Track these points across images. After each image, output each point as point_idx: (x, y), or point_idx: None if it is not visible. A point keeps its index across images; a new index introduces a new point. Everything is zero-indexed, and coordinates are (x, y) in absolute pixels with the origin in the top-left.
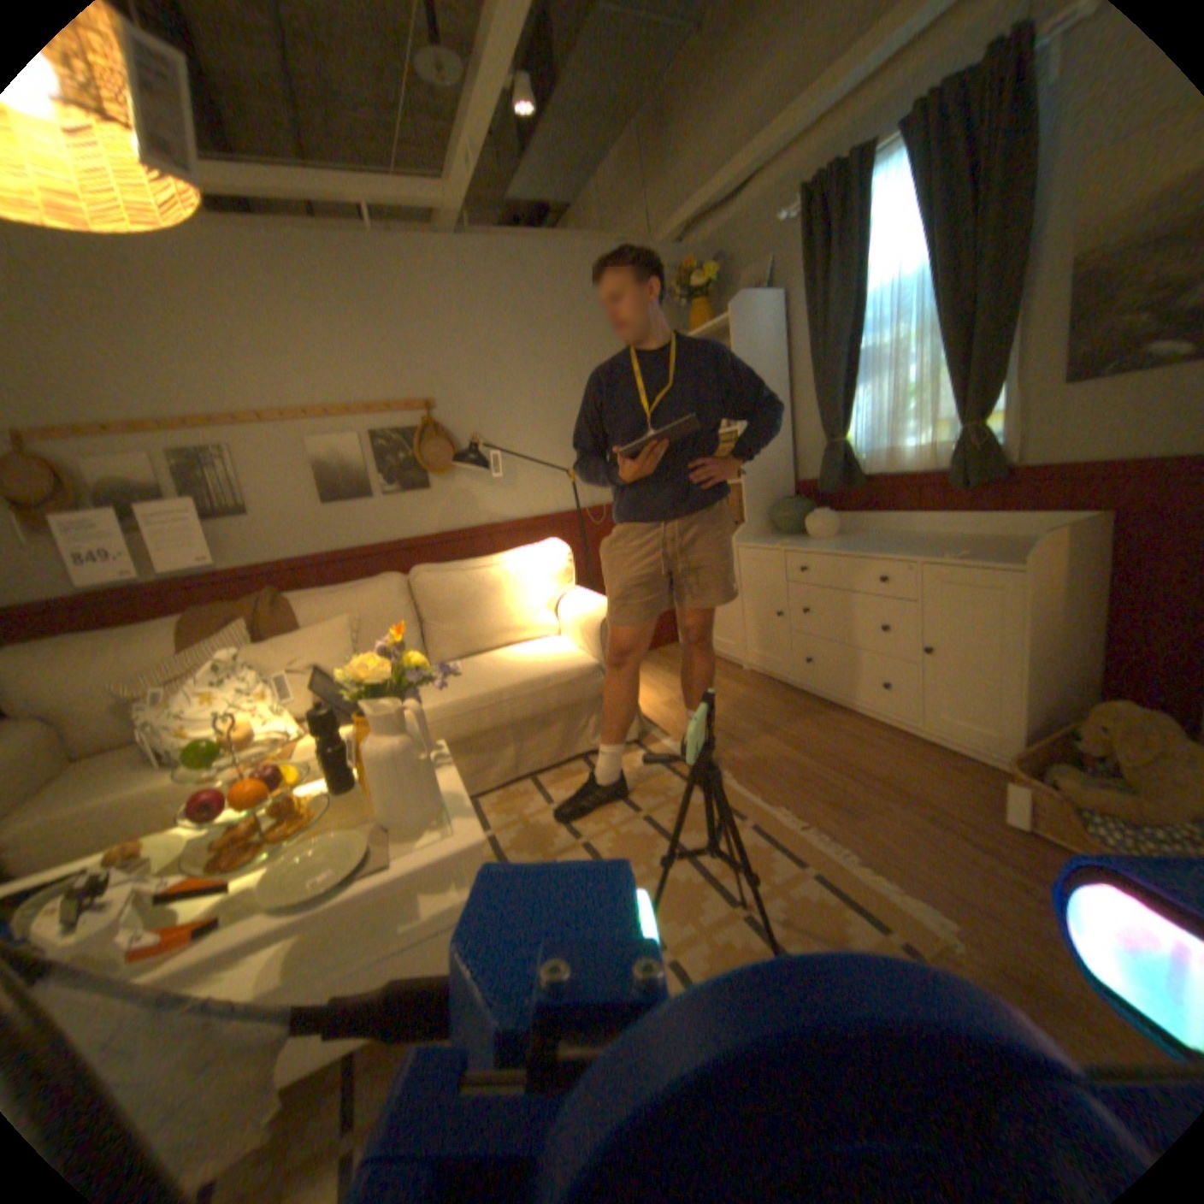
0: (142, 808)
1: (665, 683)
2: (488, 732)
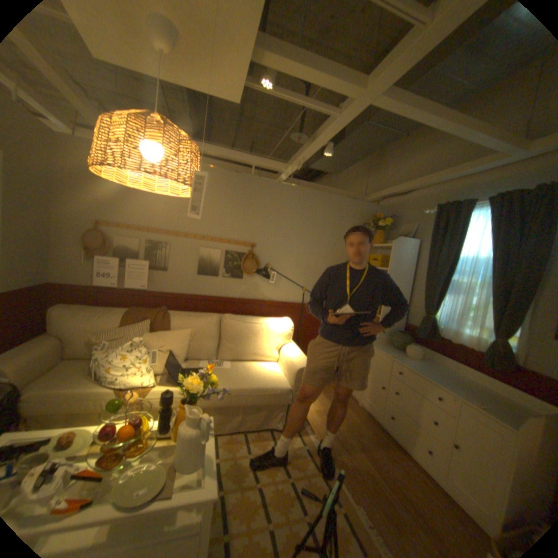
0: (81, 402)
1: (319, 399)
2: (232, 408)
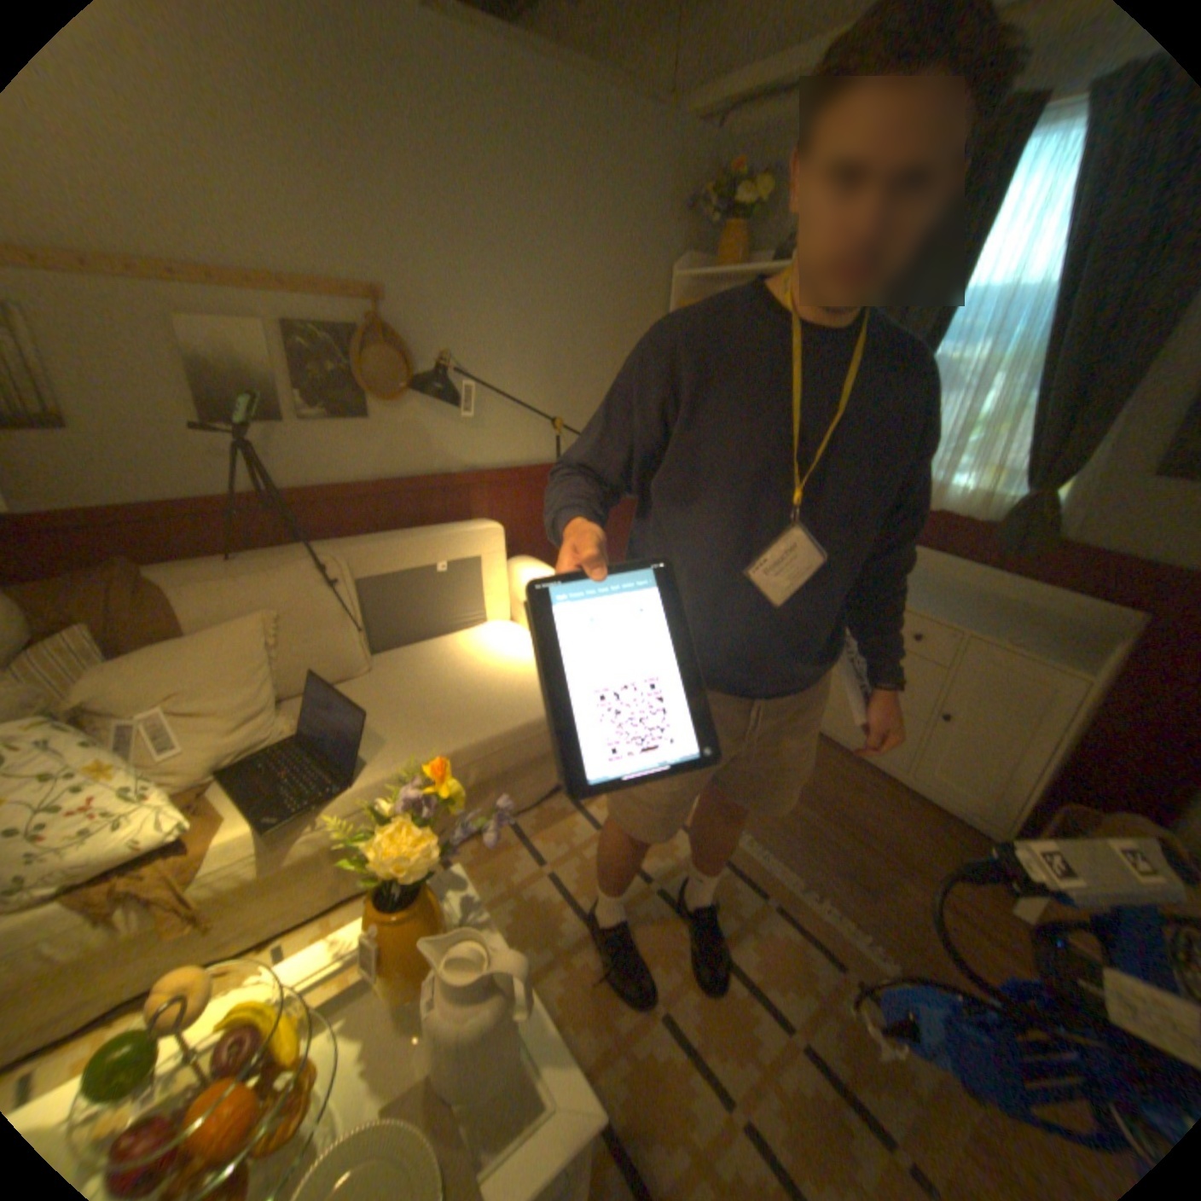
0: None
1: None
2: (470, 784)
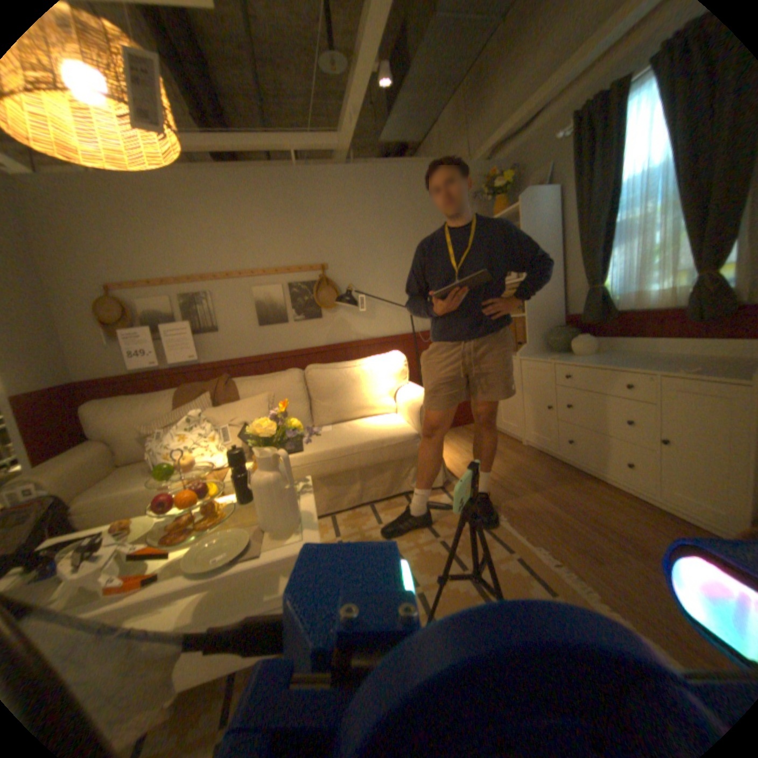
0: (144, 499)
1: (467, 449)
2: (344, 473)
